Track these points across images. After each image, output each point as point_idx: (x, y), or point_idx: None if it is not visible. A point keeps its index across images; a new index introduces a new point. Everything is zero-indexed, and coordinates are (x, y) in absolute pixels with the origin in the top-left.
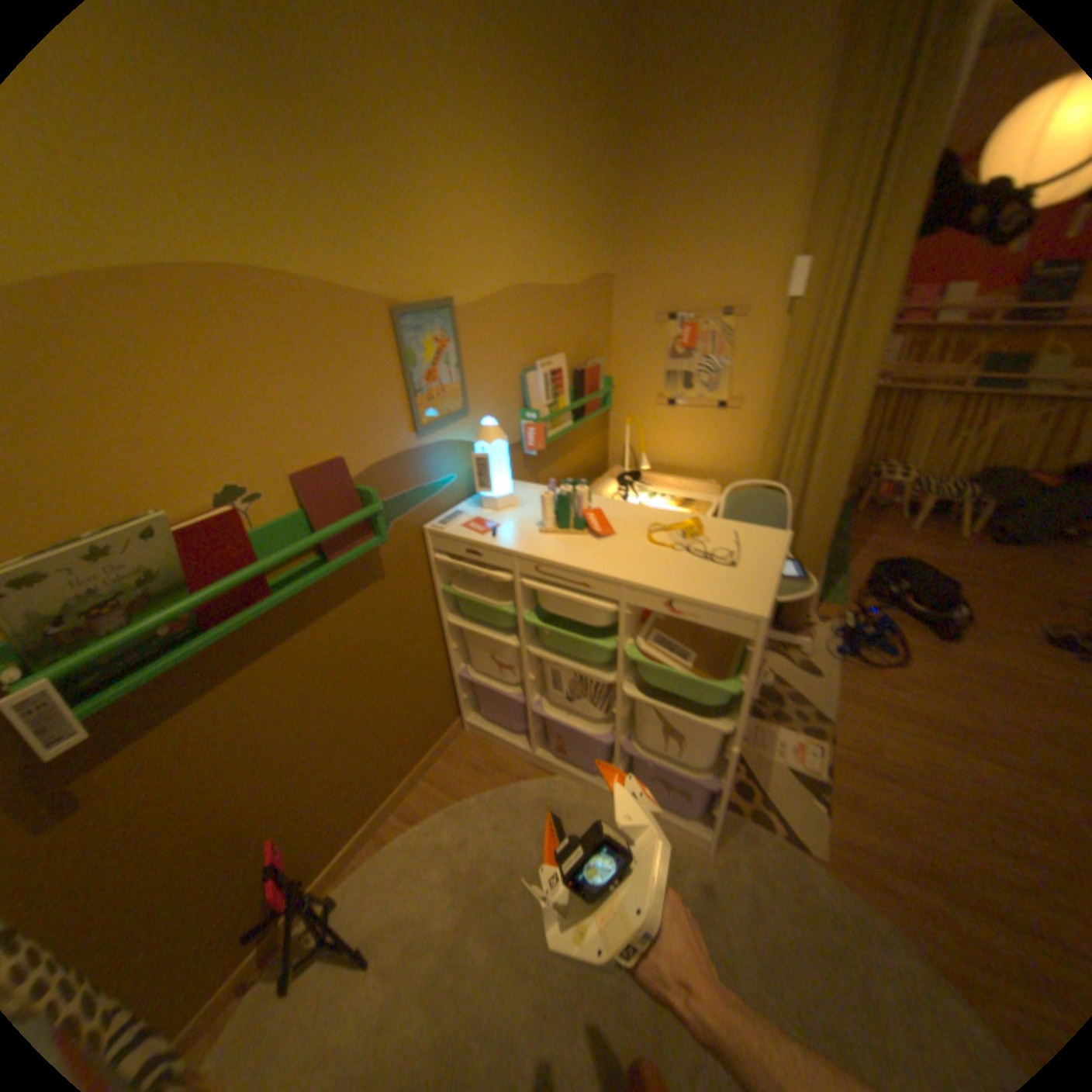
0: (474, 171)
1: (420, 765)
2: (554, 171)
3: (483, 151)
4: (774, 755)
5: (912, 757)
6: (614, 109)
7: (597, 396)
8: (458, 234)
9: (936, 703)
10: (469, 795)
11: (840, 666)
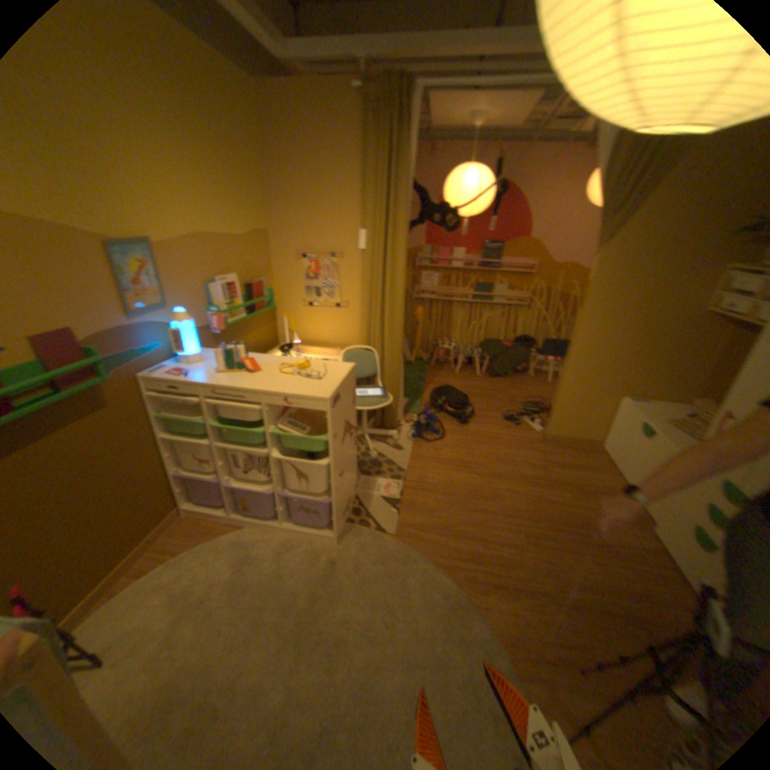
0: (157, 168)
1: (143, 541)
2: (215, 171)
3: (162, 158)
4: (373, 491)
5: (439, 479)
6: (254, 141)
7: (260, 299)
8: (147, 201)
9: (453, 453)
10: (182, 552)
11: (411, 443)
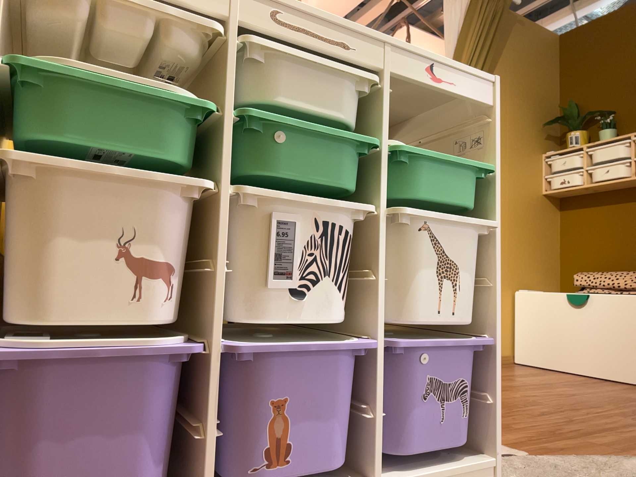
0: None
1: None
2: None
3: None
4: None
5: None
6: None
7: None
8: None
9: None
10: None
11: None
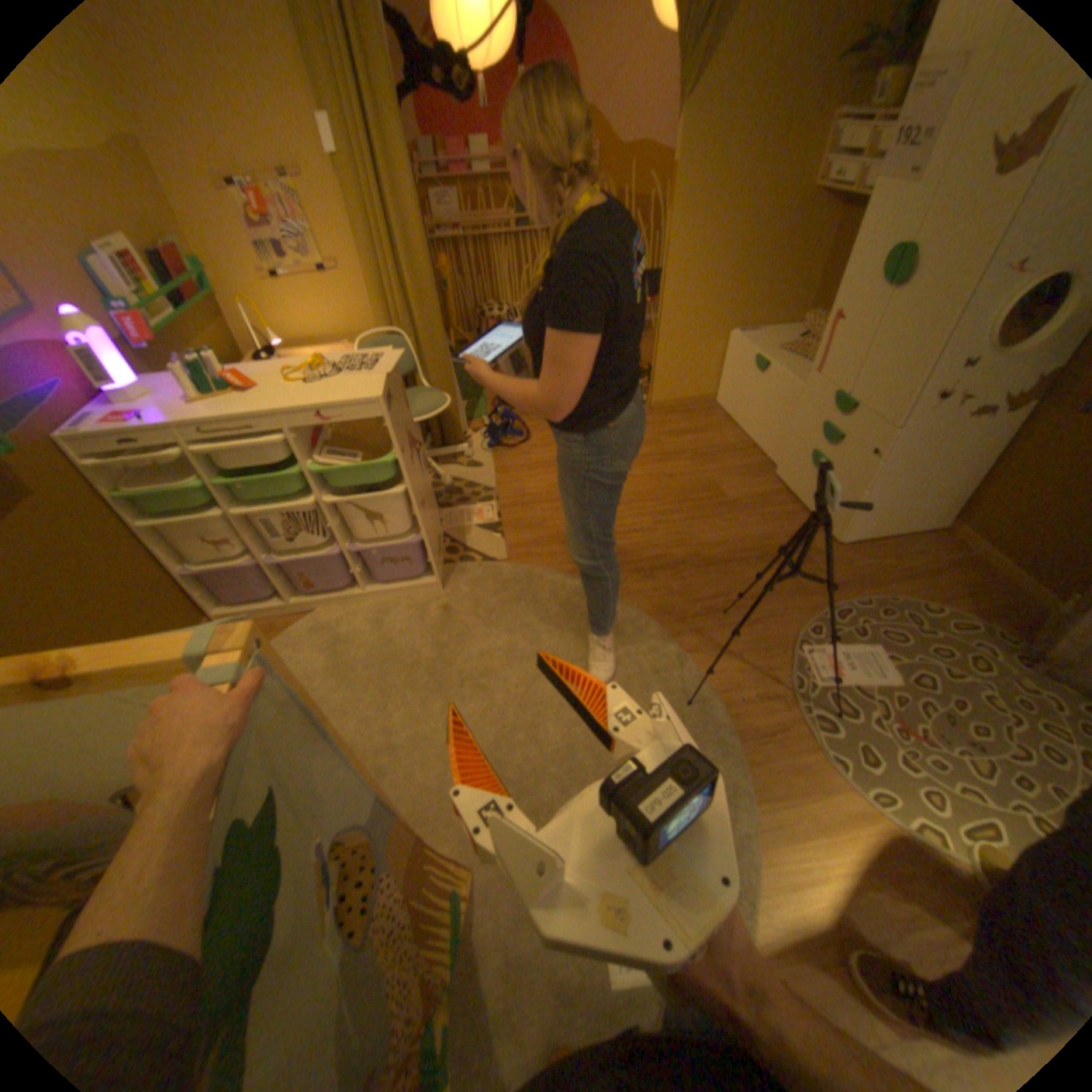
0: None
1: None
2: None
3: None
4: (463, 524)
5: (538, 487)
6: None
7: (185, 278)
8: None
9: (546, 454)
10: None
11: (491, 456)
